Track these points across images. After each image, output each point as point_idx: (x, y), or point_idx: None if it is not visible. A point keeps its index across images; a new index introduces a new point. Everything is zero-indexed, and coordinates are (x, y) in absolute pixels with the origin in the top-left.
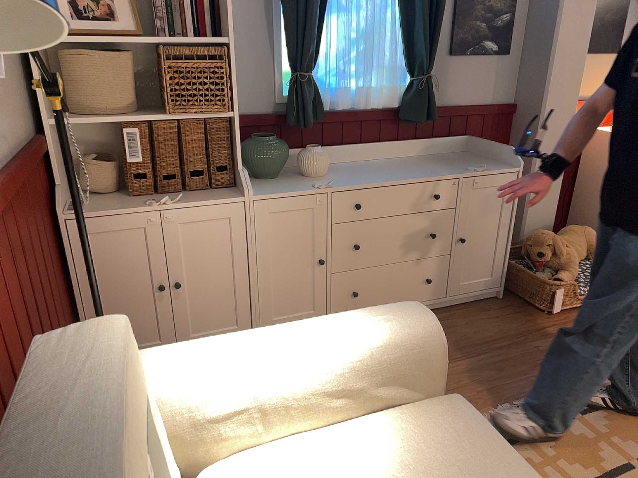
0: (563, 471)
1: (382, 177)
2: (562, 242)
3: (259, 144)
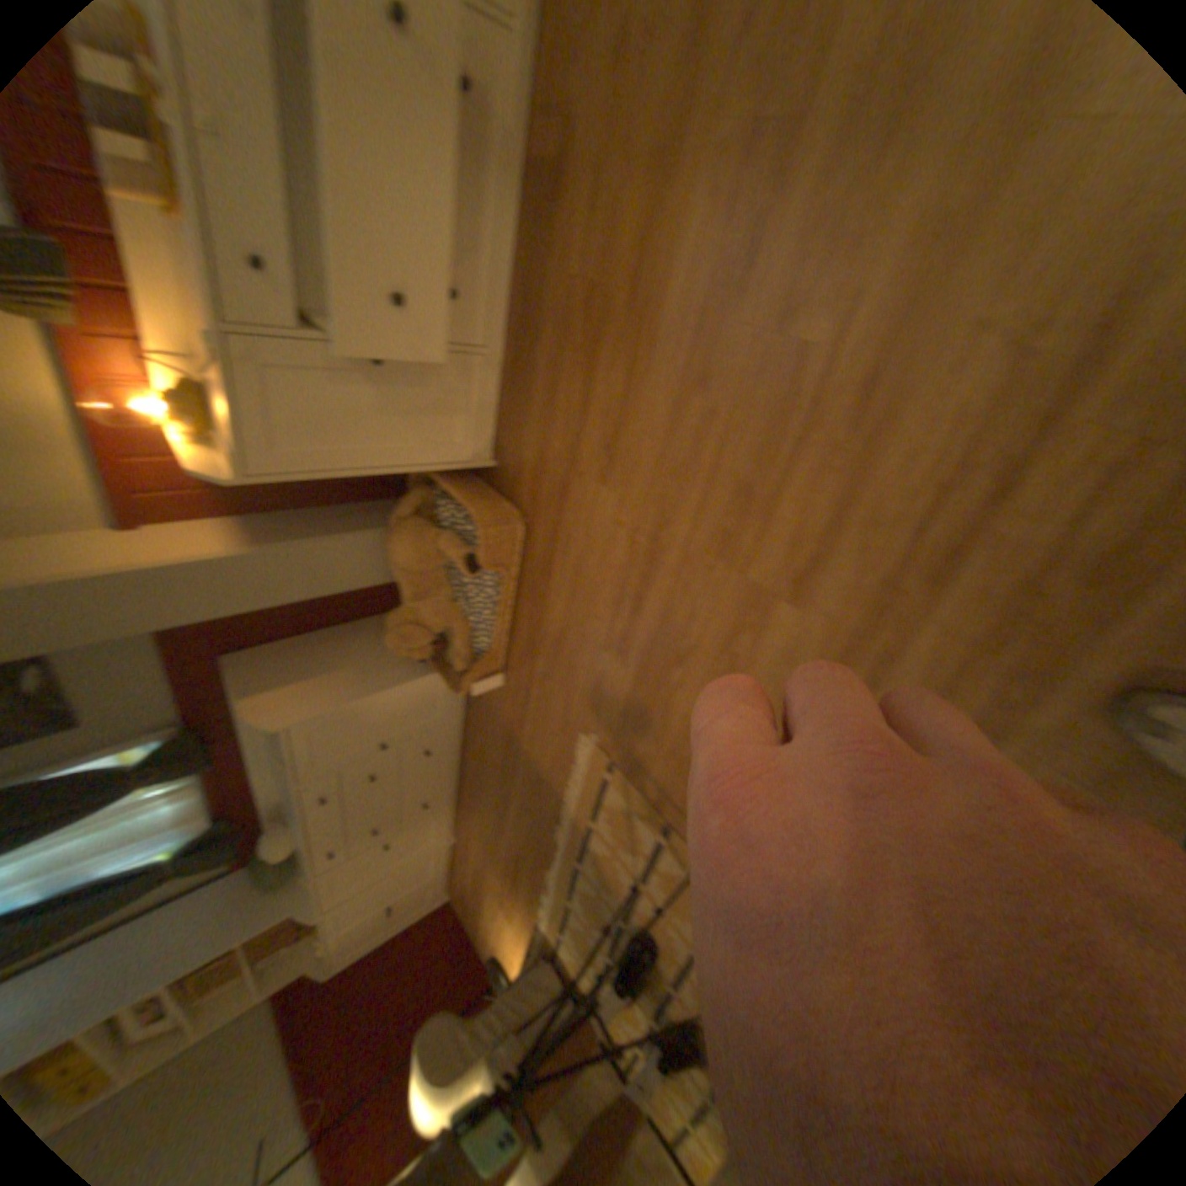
0: (588, 934)
1: (288, 833)
2: (399, 619)
3: (252, 891)
